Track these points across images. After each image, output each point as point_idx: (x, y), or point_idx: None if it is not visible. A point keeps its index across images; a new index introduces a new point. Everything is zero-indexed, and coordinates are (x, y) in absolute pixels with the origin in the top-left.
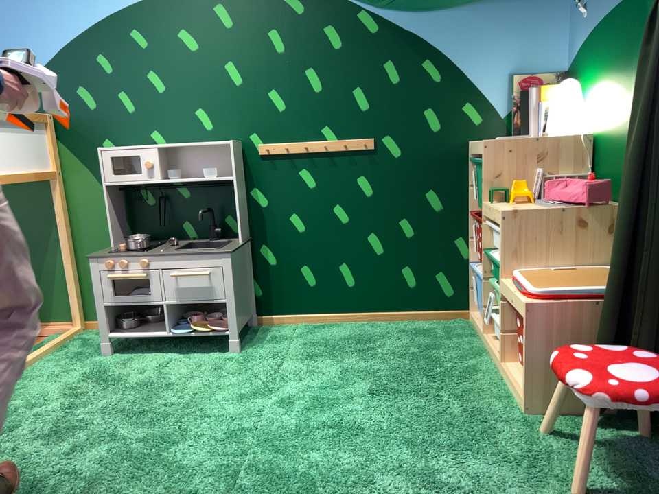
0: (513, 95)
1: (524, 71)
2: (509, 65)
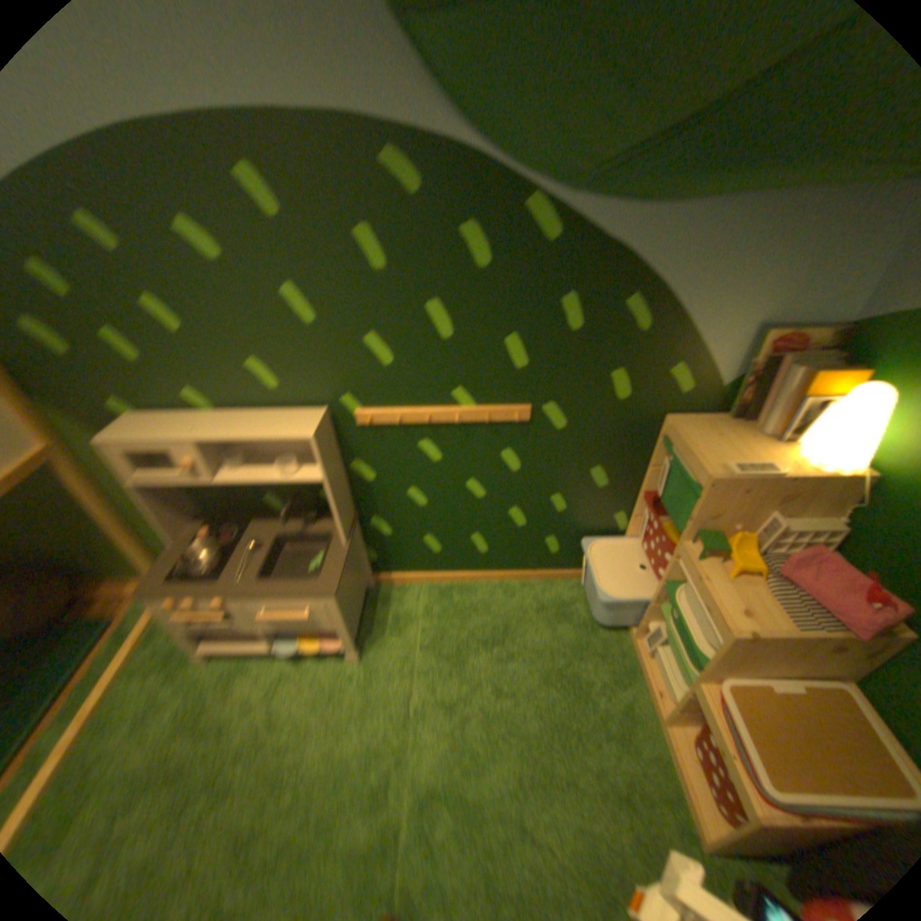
0: (757, 356)
1: (790, 320)
2: (770, 310)
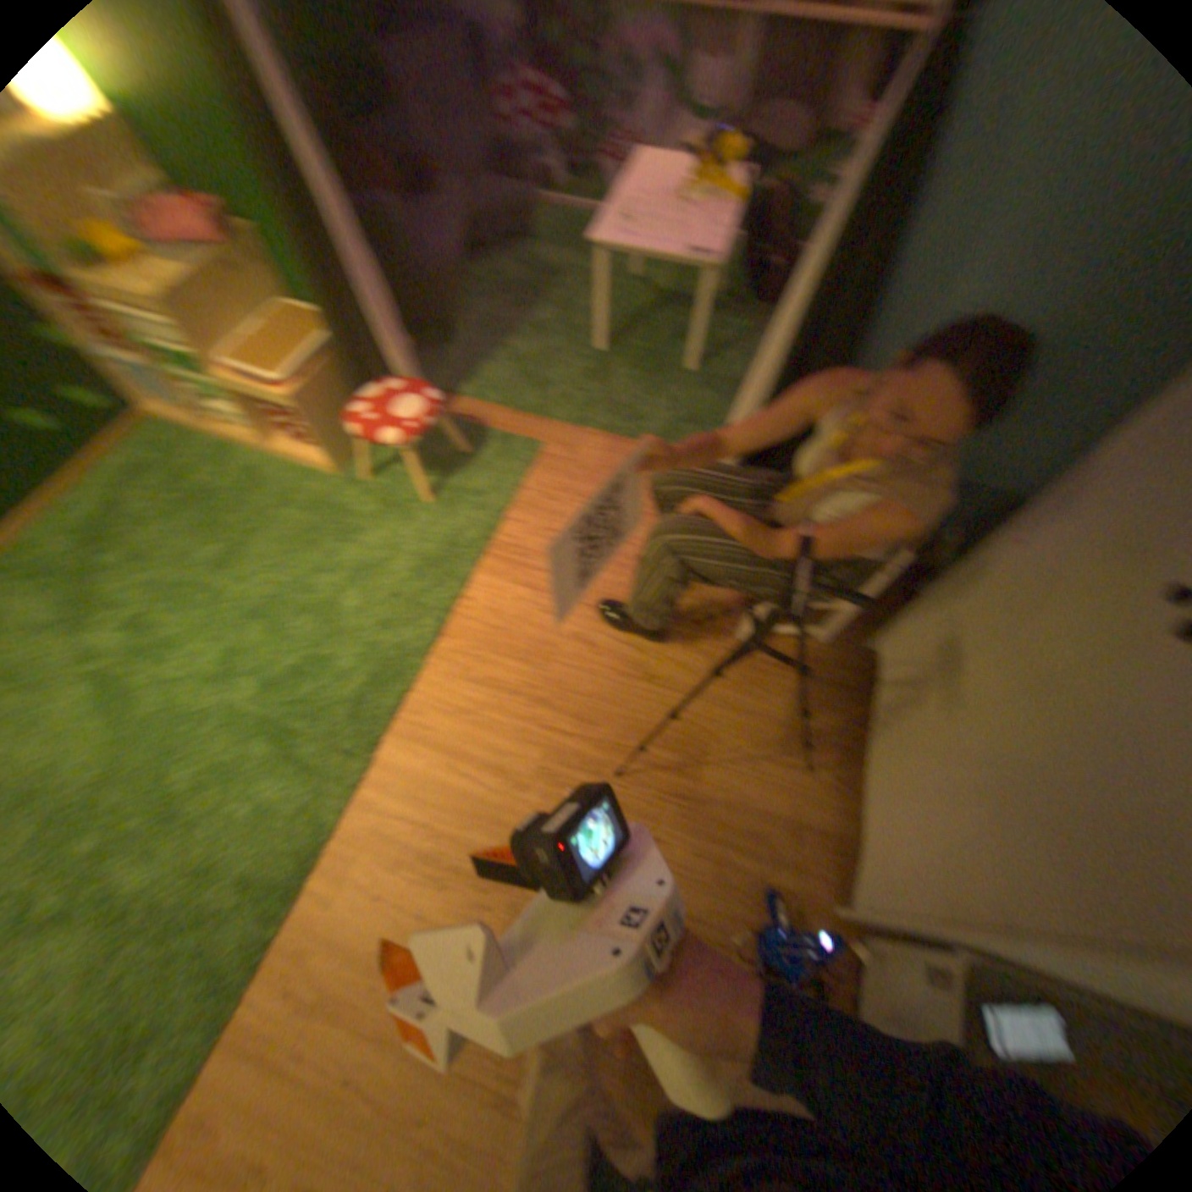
0: None
1: None
2: None
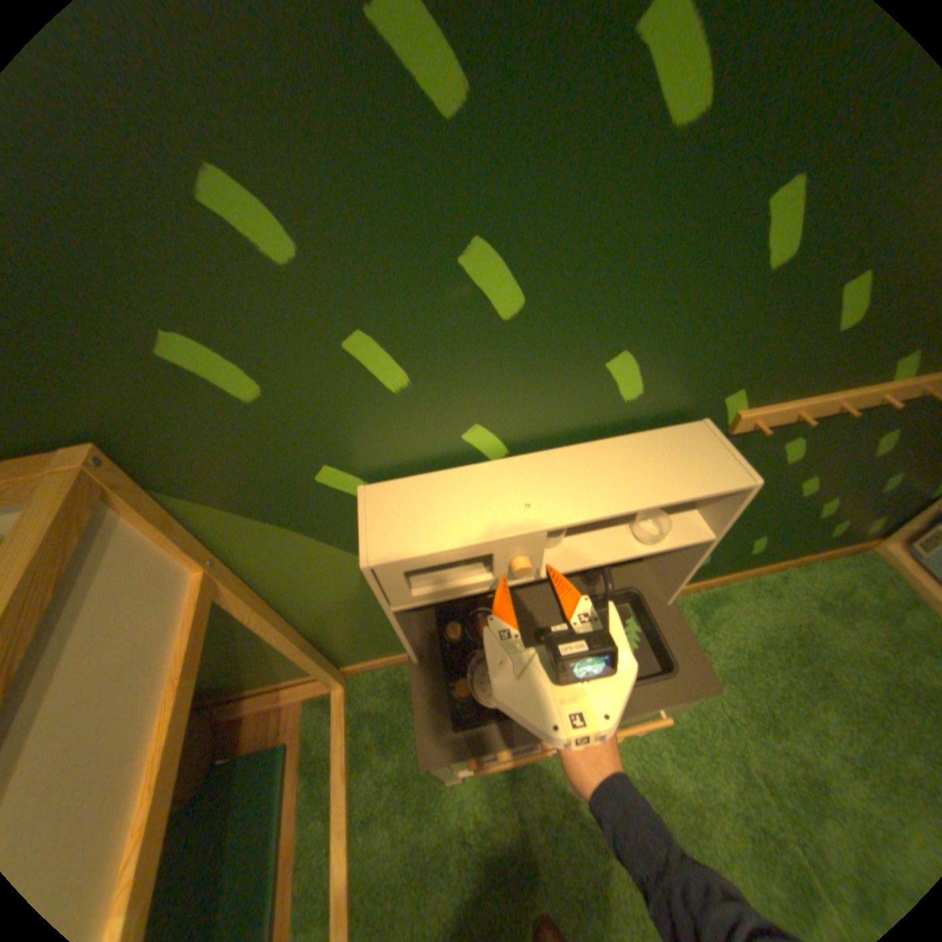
0: None
1: None
2: None
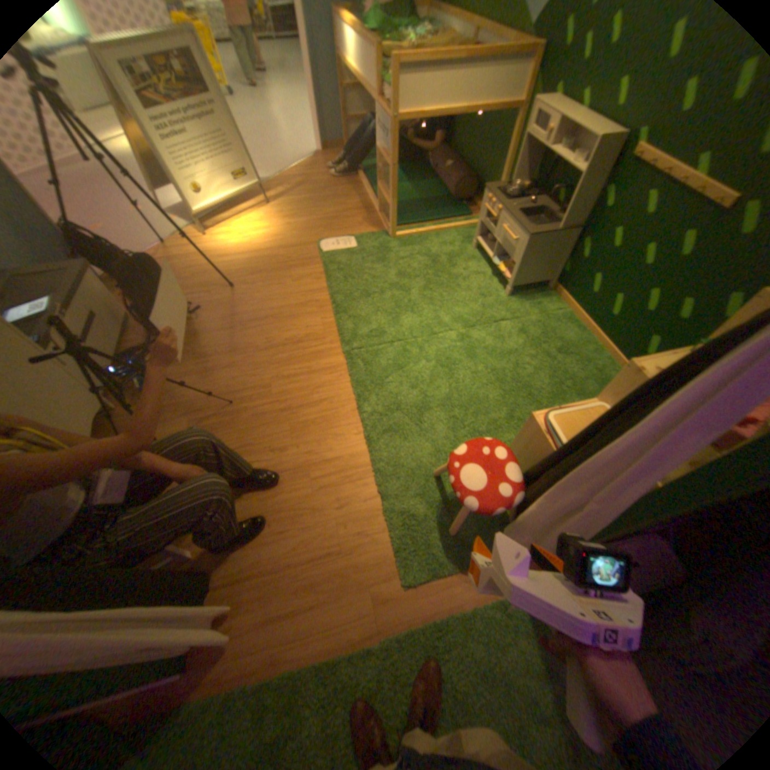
0: None
1: None
2: None
